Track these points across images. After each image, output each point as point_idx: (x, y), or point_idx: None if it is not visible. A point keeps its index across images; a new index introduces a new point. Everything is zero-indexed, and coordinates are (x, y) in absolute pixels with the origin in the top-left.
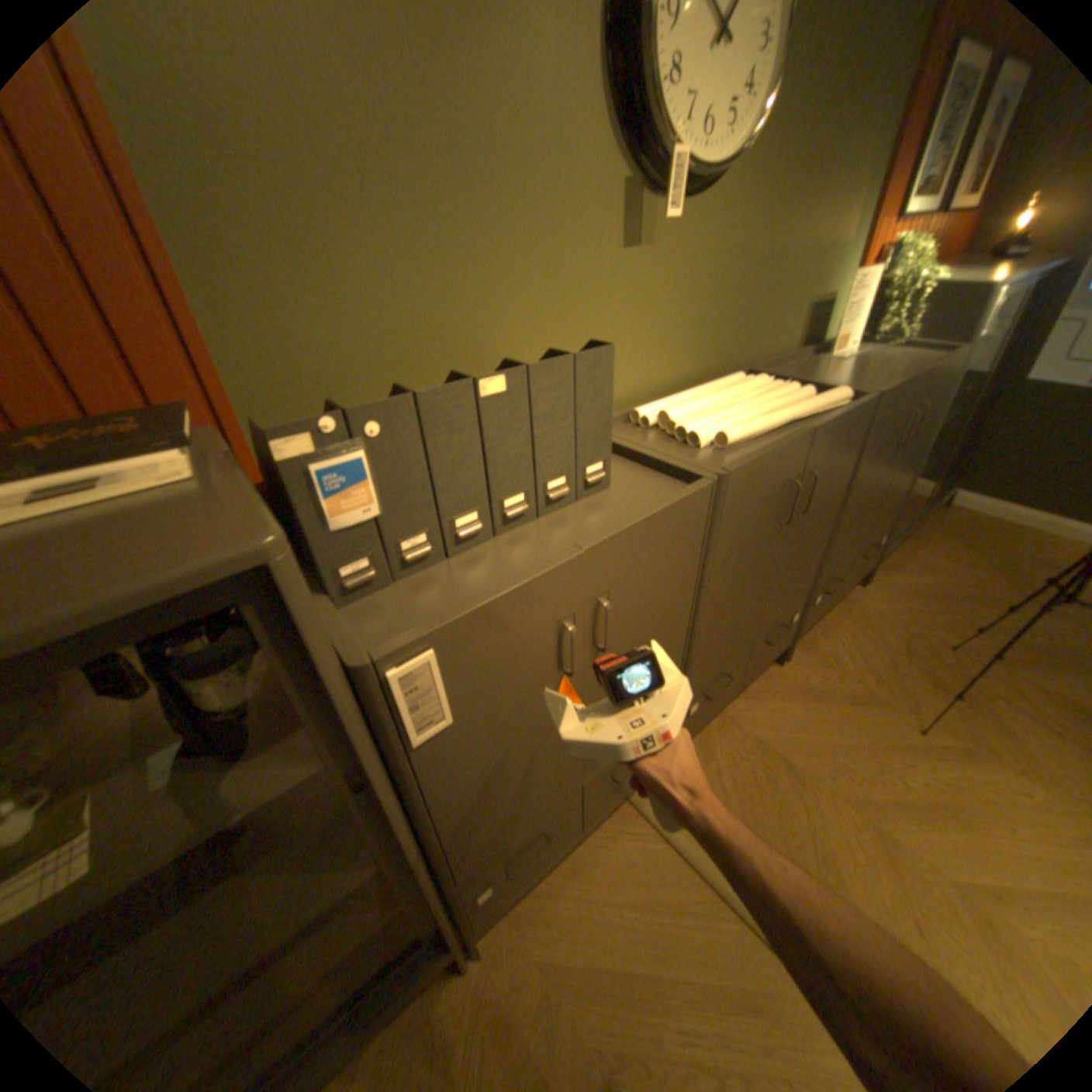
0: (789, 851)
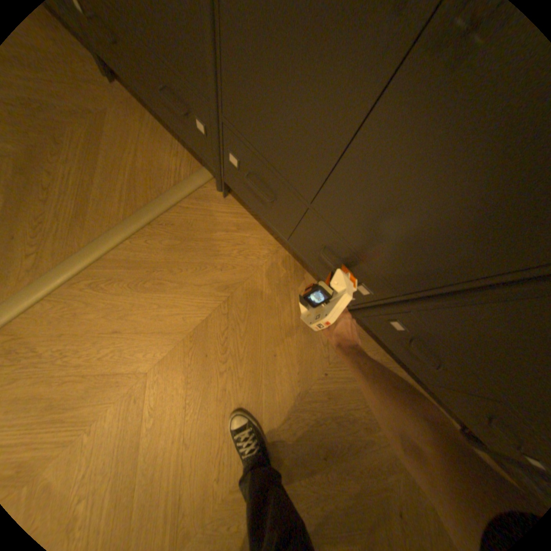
0: (169, 264)
